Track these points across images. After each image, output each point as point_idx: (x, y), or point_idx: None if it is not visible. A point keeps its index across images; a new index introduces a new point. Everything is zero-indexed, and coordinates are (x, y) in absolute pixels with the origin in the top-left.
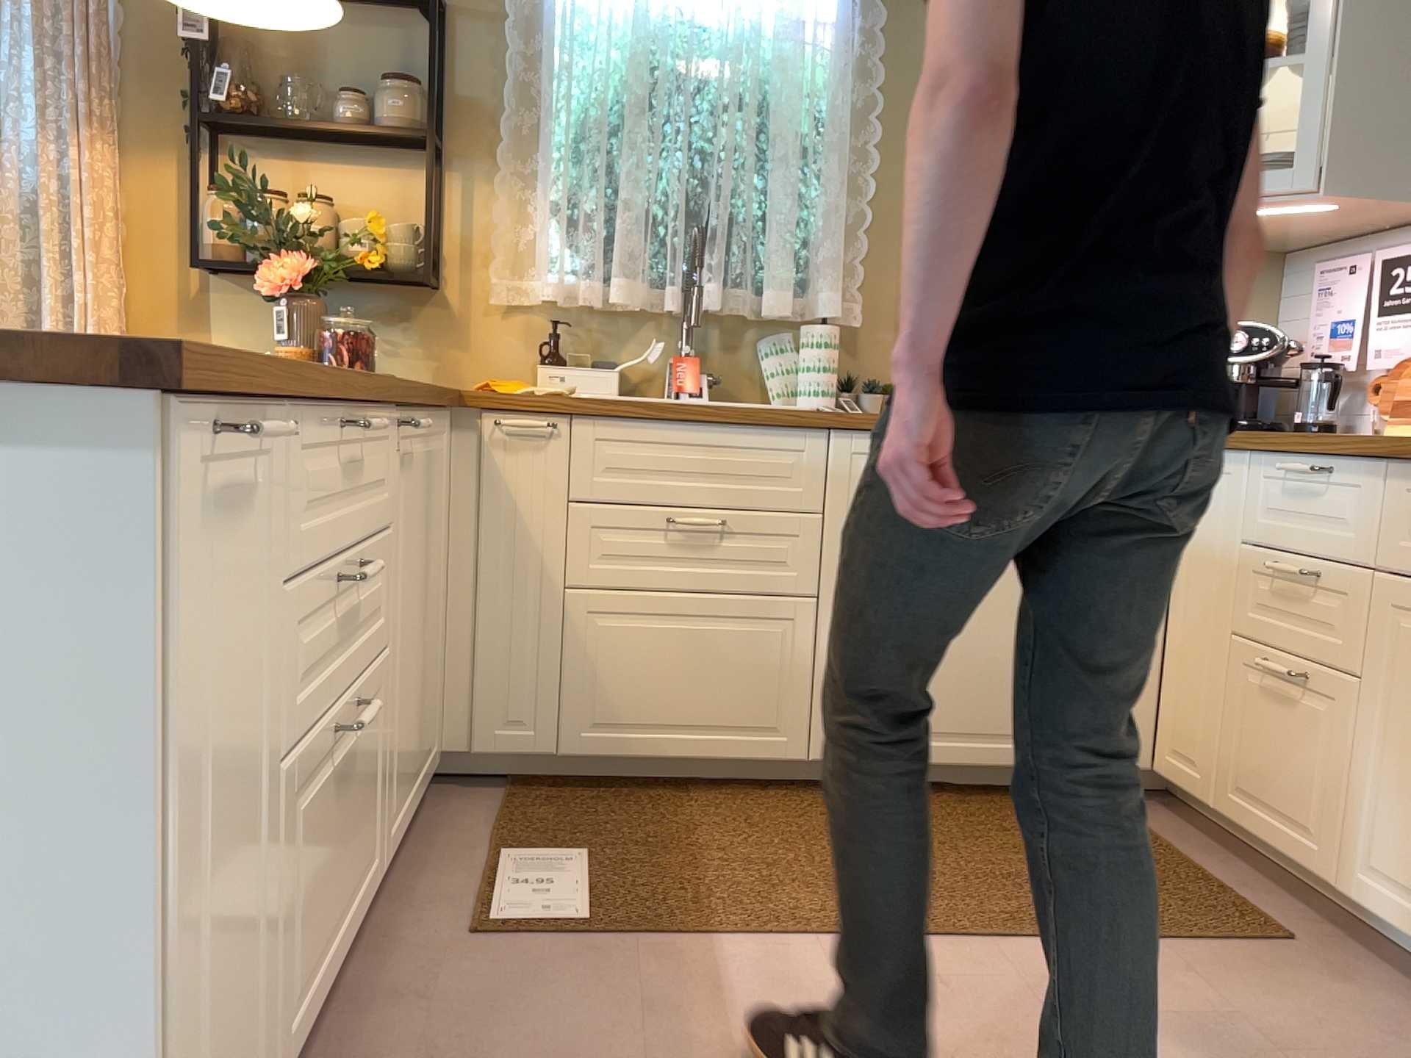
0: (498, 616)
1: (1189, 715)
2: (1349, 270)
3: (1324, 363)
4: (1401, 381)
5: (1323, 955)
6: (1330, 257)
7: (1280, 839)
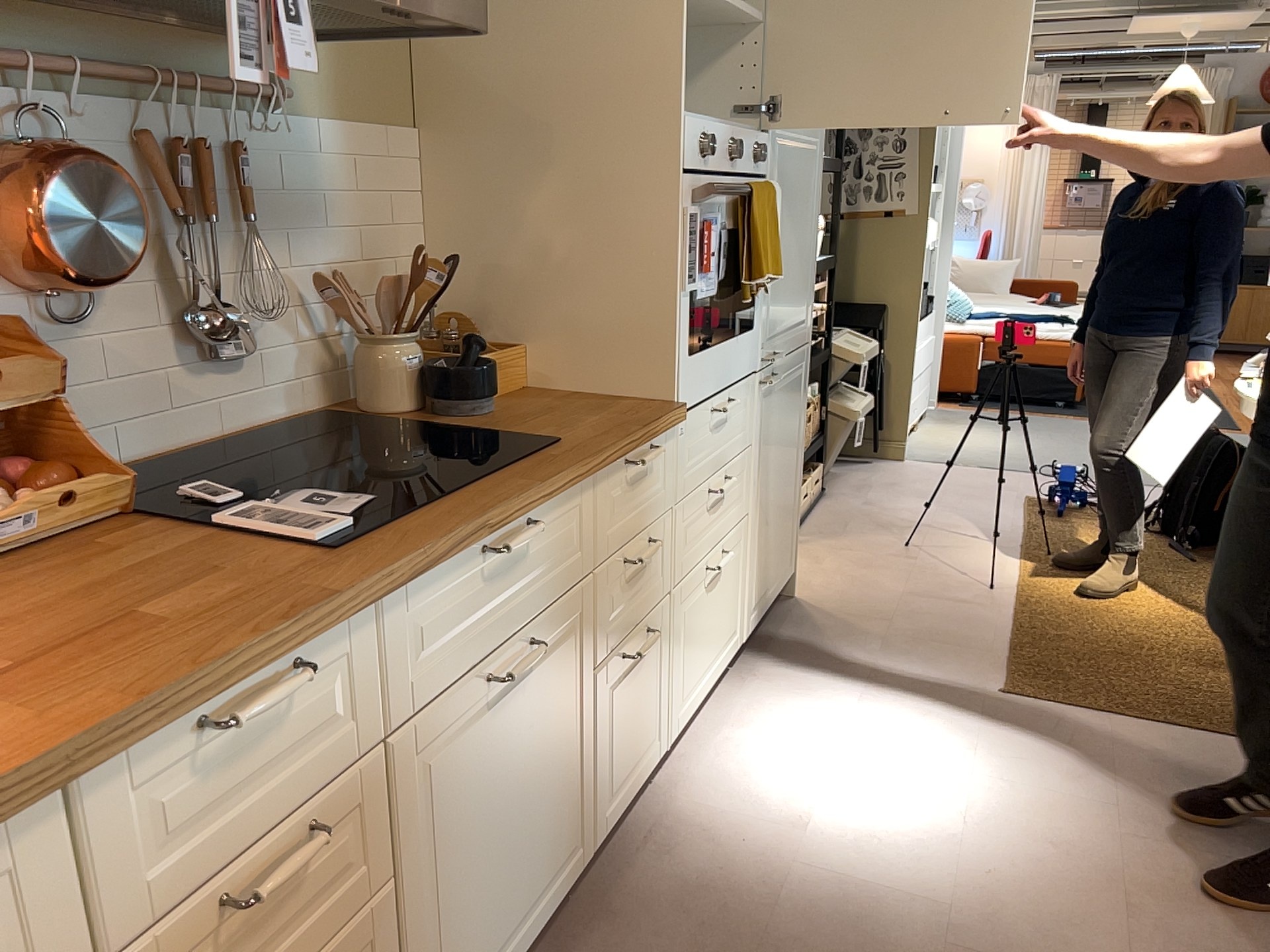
0: None
1: None
2: None
3: None
4: None
5: None
6: None
7: None
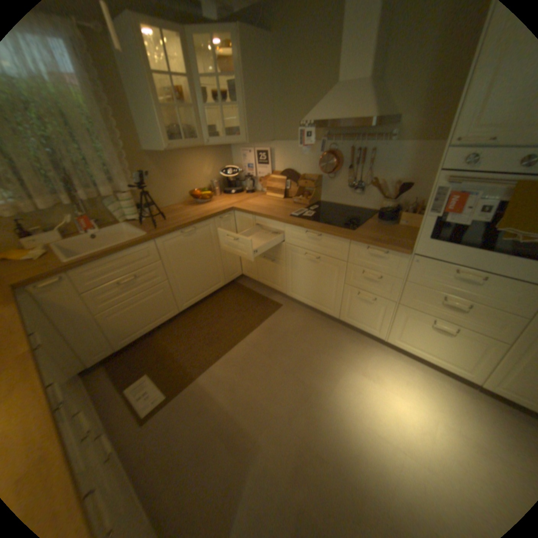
0: (73, 337)
1: (247, 265)
2: (247, 152)
3: (248, 176)
4: (265, 181)
5: (286, 306)
6: (240, 145)
7: (273, 287)
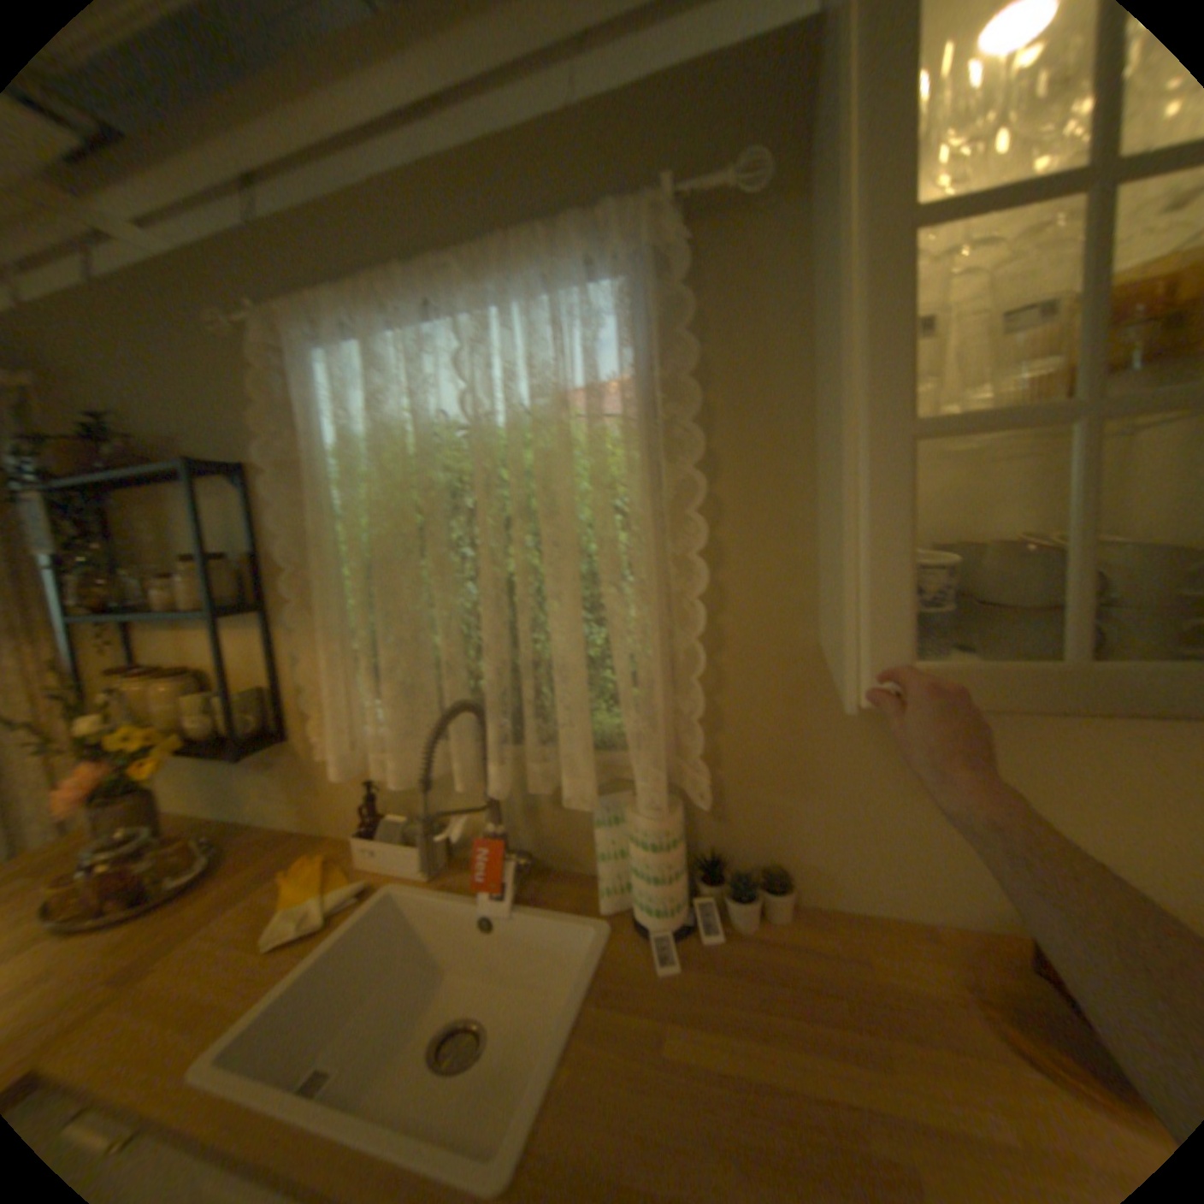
0: None
1: None
2: None
3: None
4: None
5: None
6: None
7: None
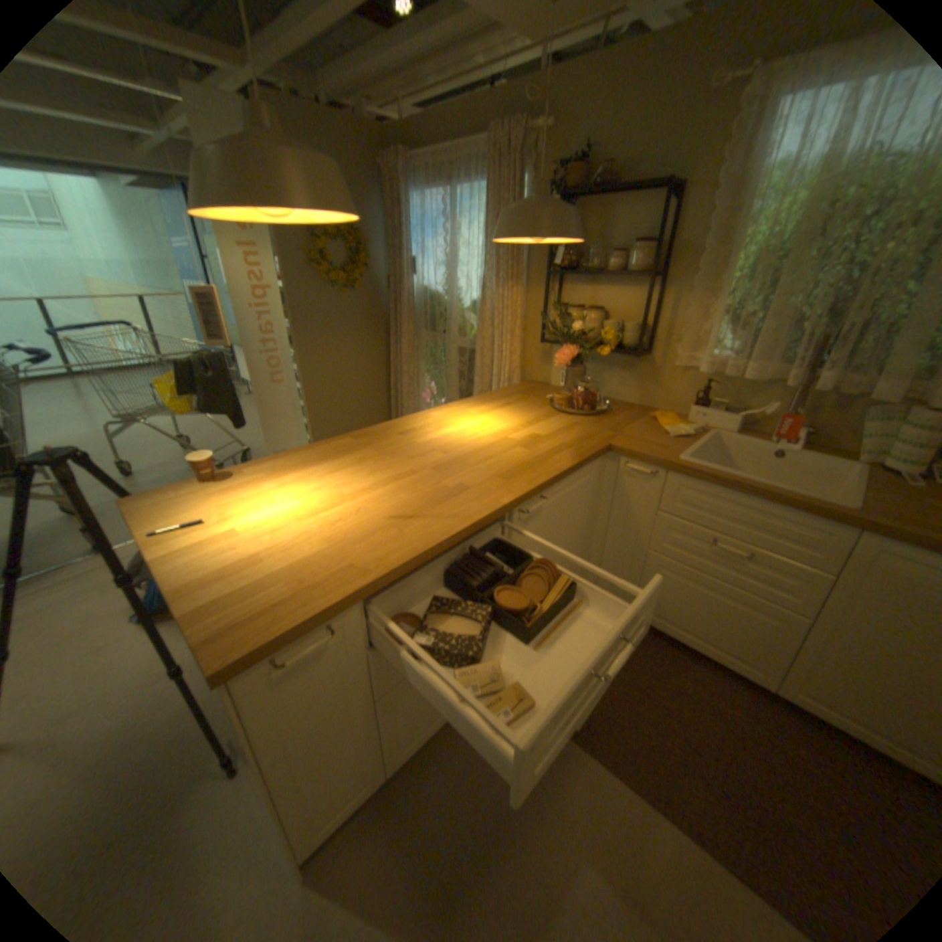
0: (615, 547)
1: None
2: None
3: None
4: None
5: None
6: None
7: None
